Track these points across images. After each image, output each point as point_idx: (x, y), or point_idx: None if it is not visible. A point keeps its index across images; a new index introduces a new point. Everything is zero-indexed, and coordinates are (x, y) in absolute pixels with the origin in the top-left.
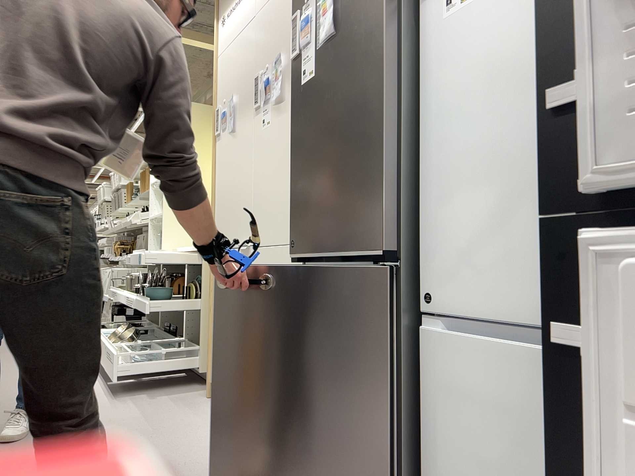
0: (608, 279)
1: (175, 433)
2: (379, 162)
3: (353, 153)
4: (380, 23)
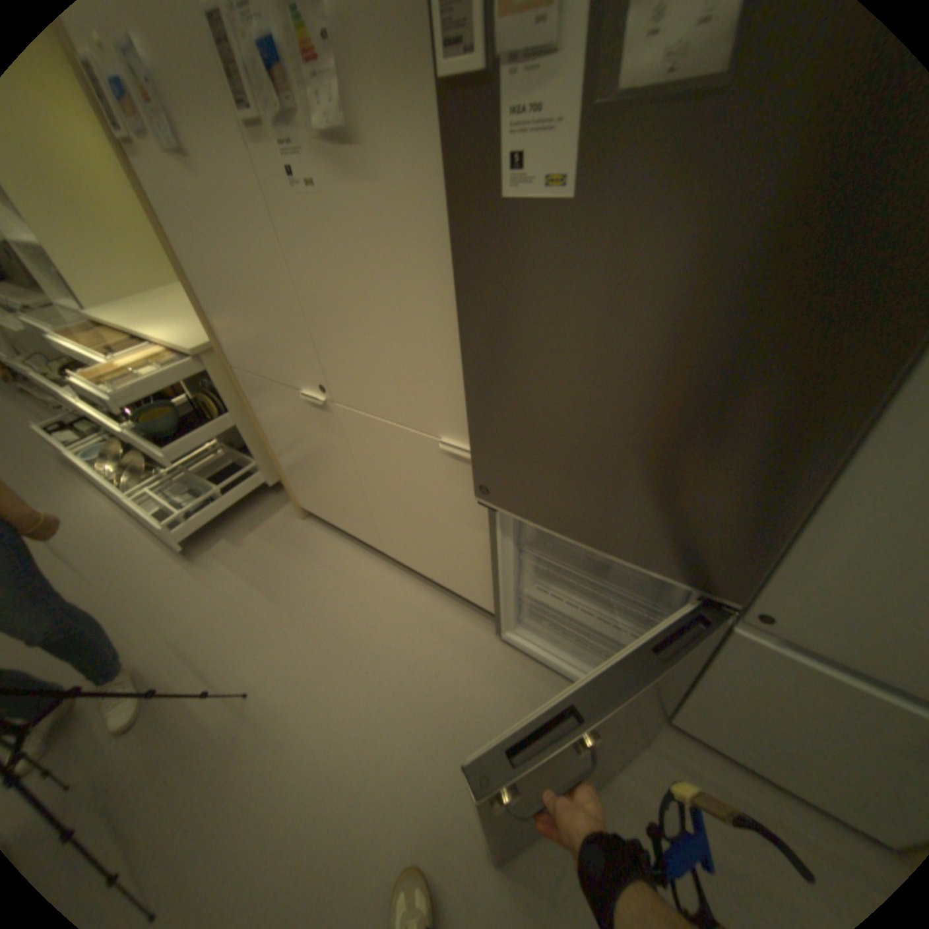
0: None
1: (317, 606)
2: (788, 499)
3: (703, 450)
4: None
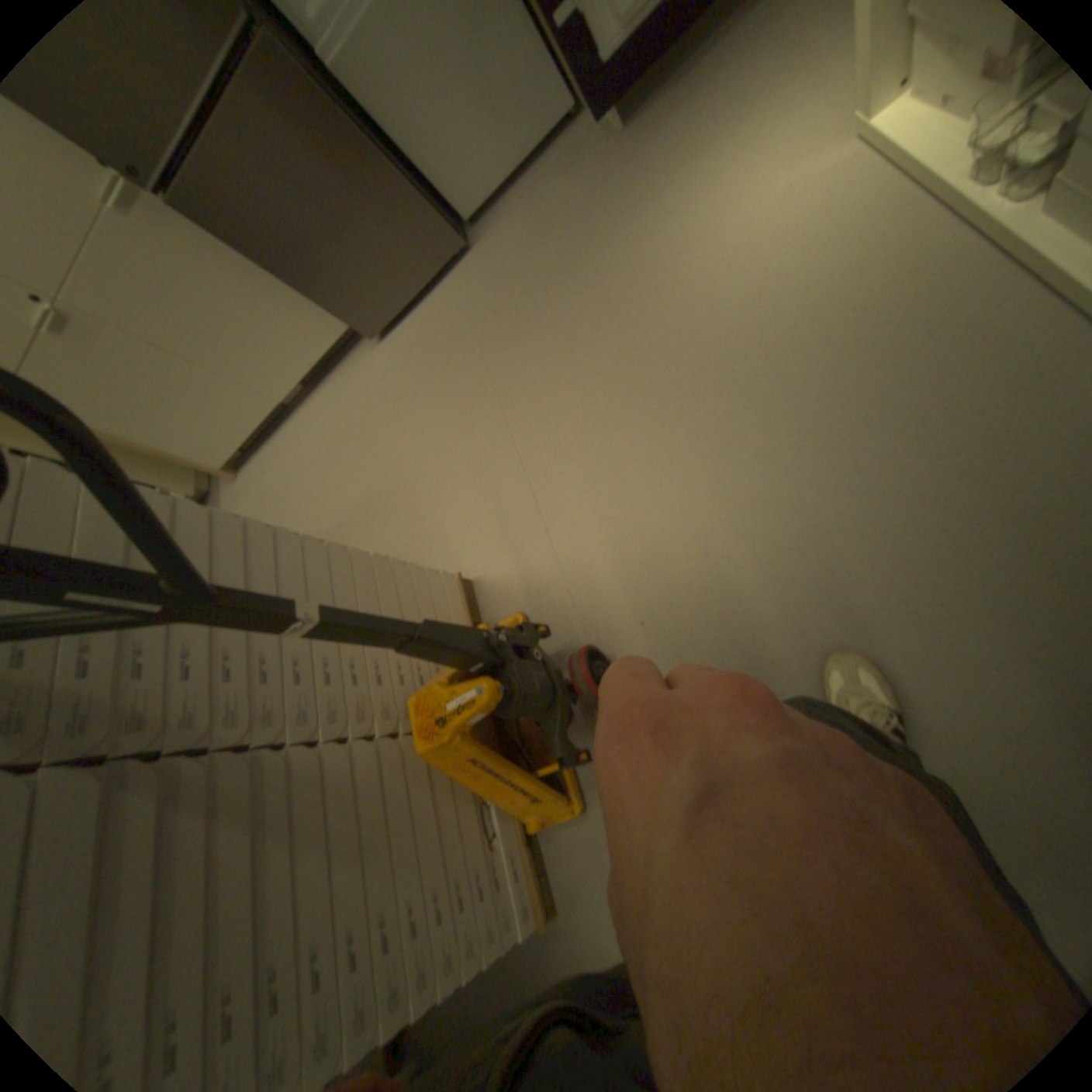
0: None
1: (290, 474)
2: None
3: None
4: None
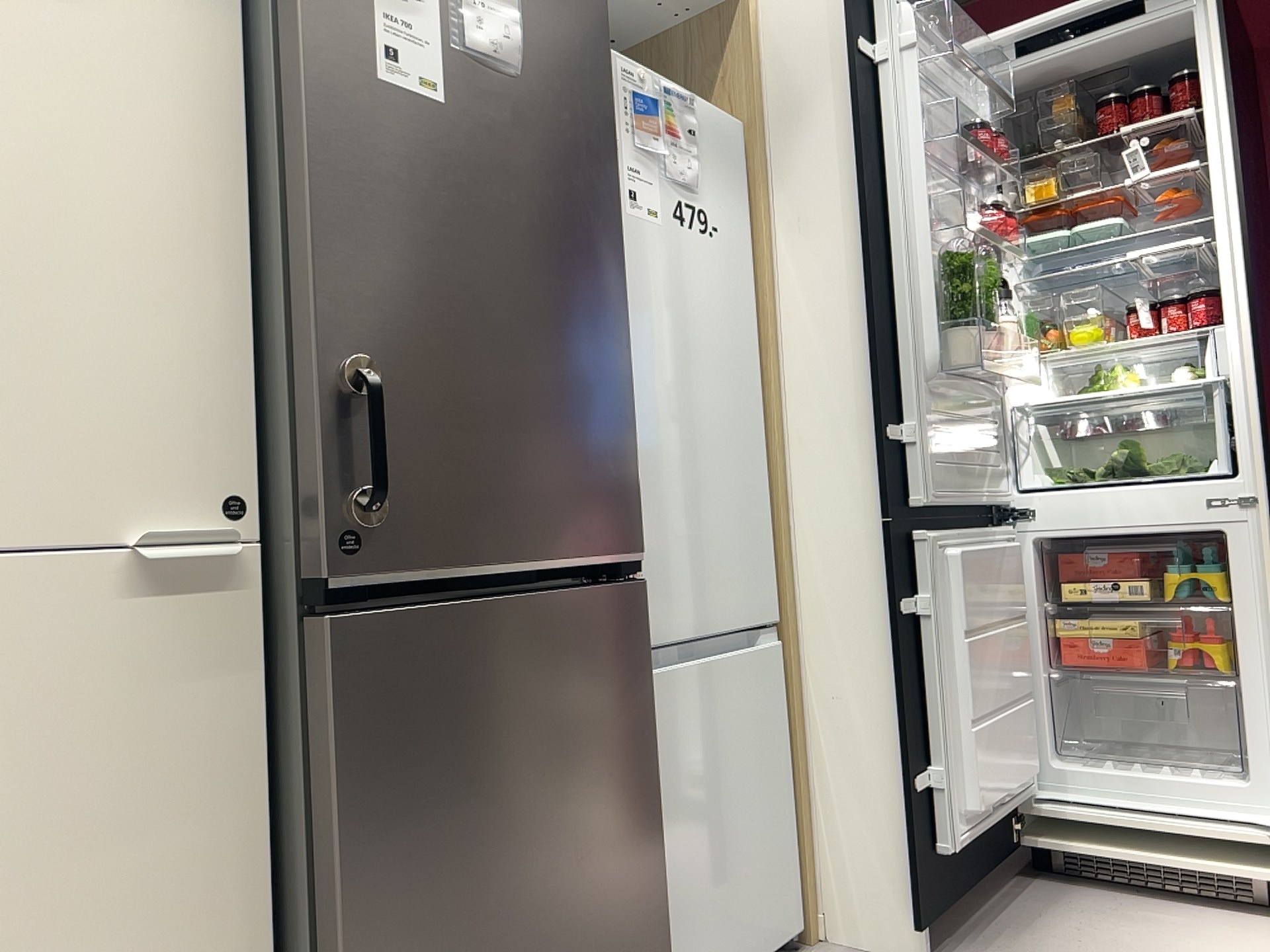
0: (934, 556)
1: None
2: (624, 396)
3: (573, 357)
4: (611, 156)
